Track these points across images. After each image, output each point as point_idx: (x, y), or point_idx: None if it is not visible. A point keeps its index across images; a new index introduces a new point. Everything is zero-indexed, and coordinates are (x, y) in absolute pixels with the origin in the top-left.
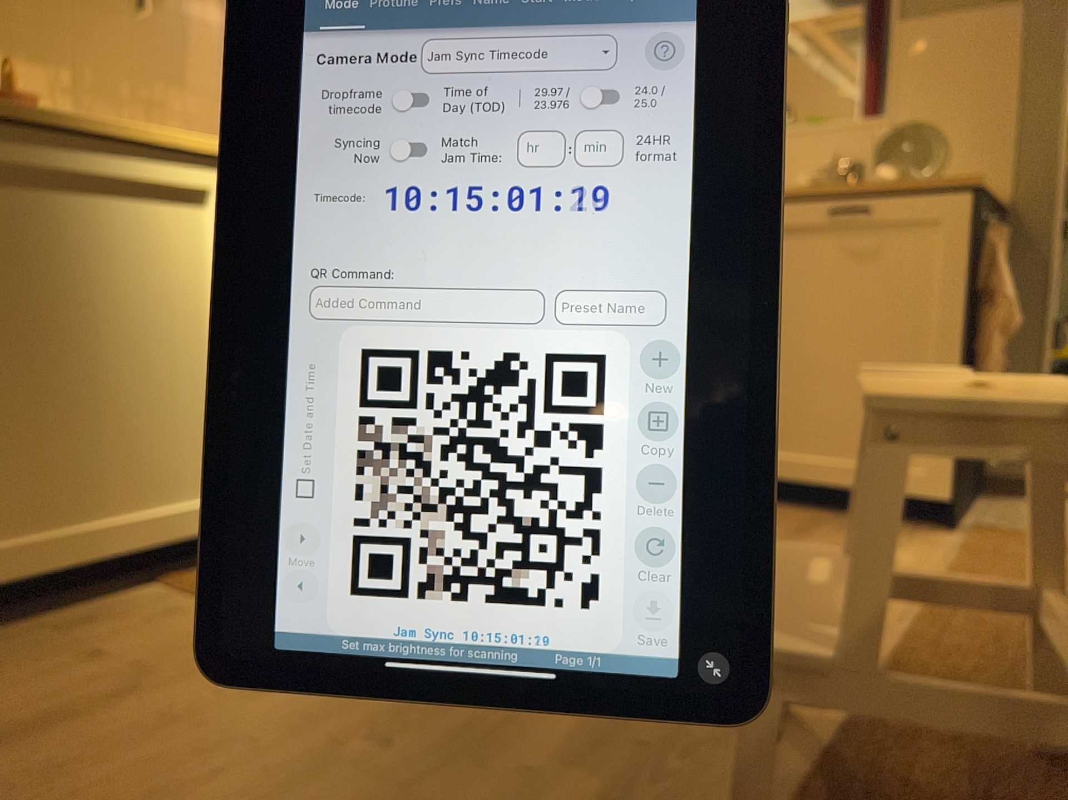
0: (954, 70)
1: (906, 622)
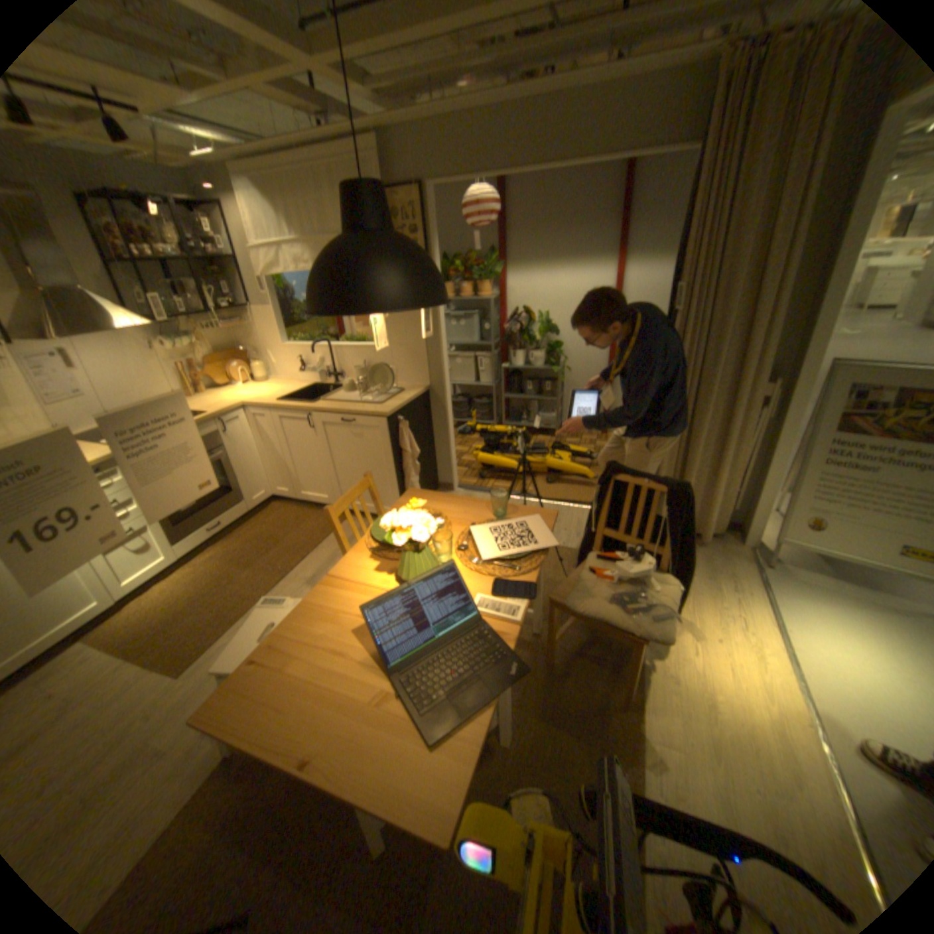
0: (402, 328)
1: None
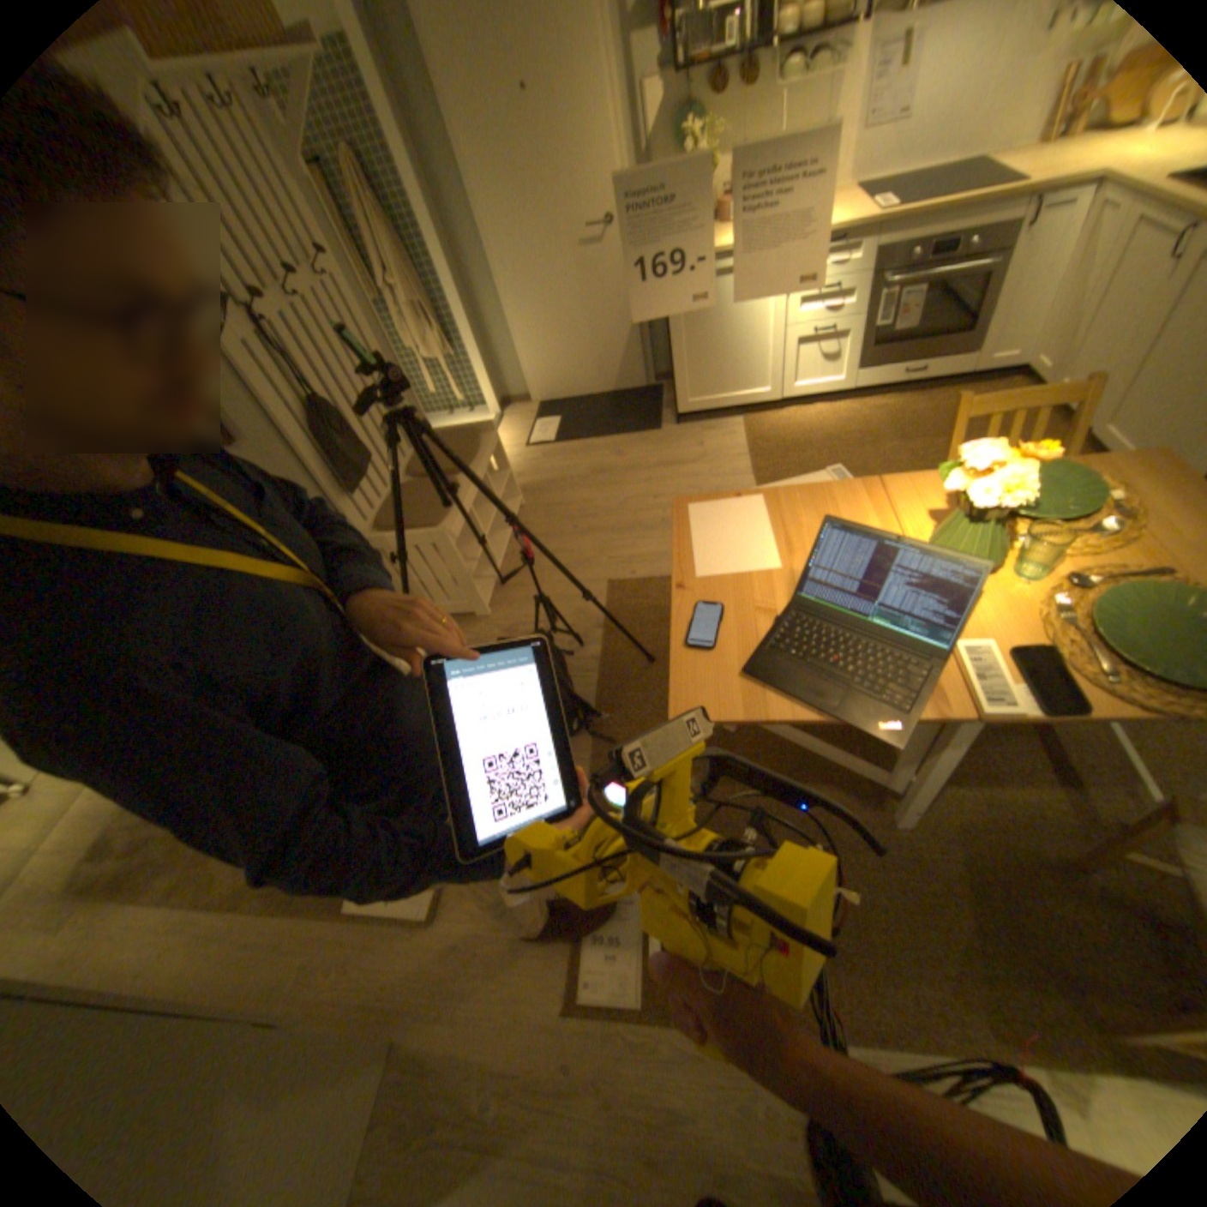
0: None
1: None
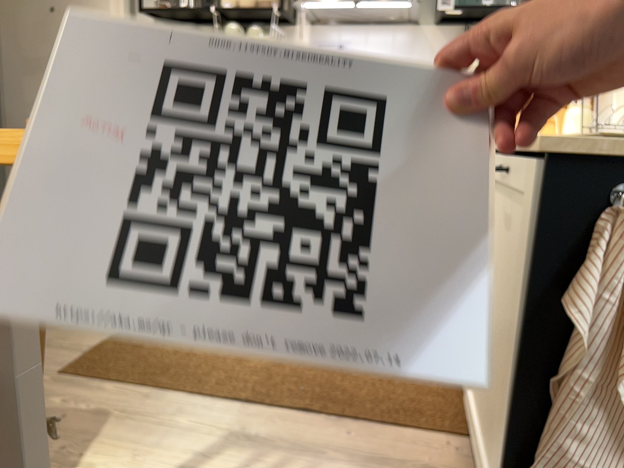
0: None
1: None
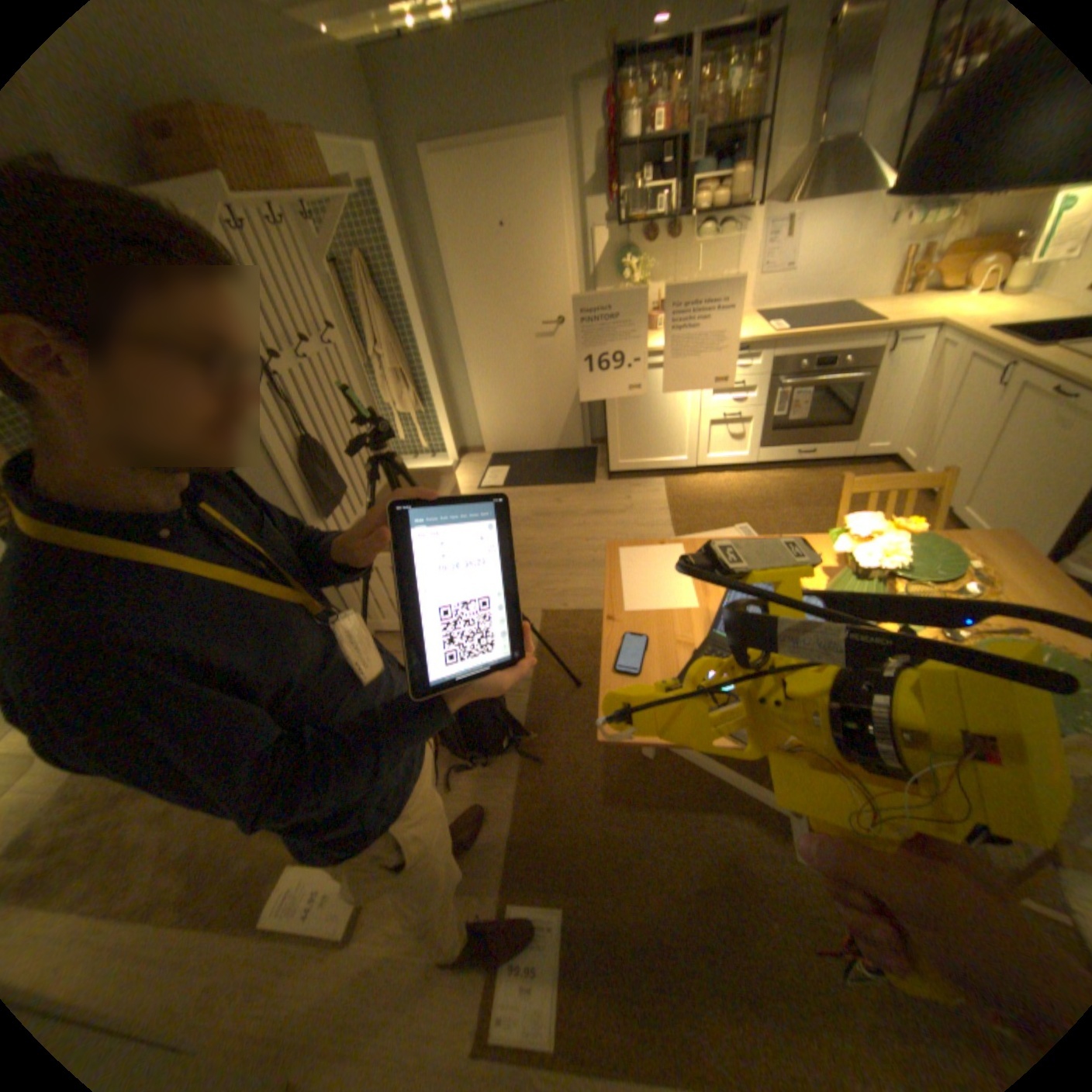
0: None
1: None
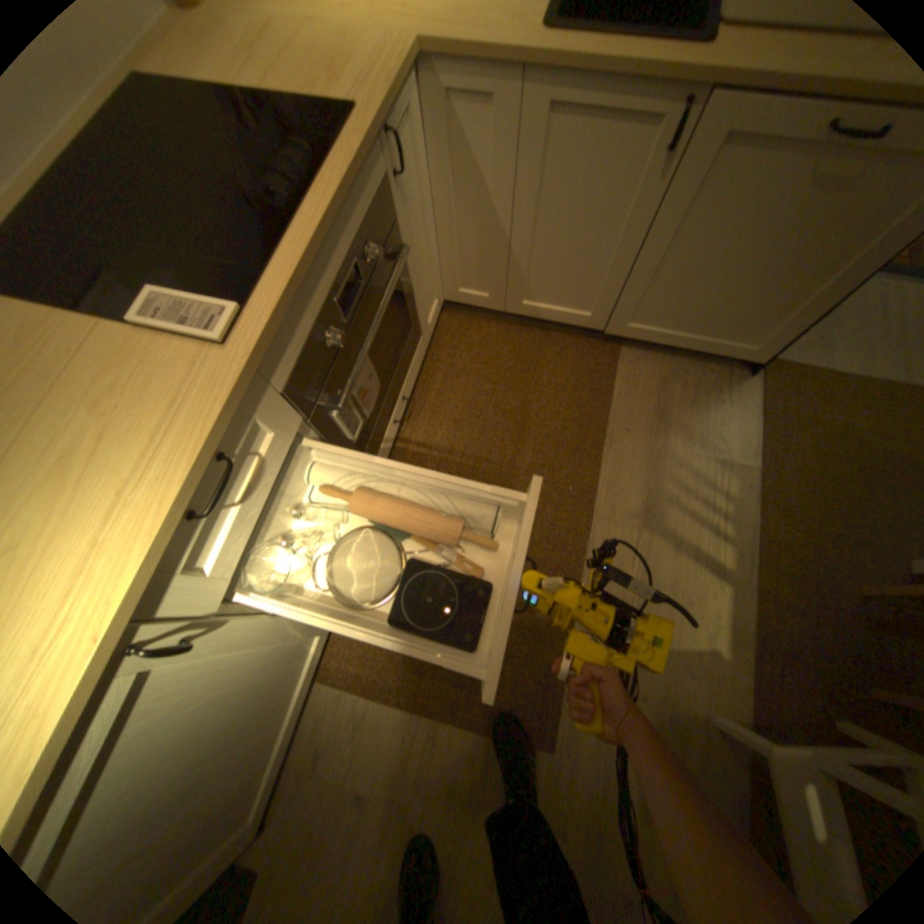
0: None
1: (755, 570)
